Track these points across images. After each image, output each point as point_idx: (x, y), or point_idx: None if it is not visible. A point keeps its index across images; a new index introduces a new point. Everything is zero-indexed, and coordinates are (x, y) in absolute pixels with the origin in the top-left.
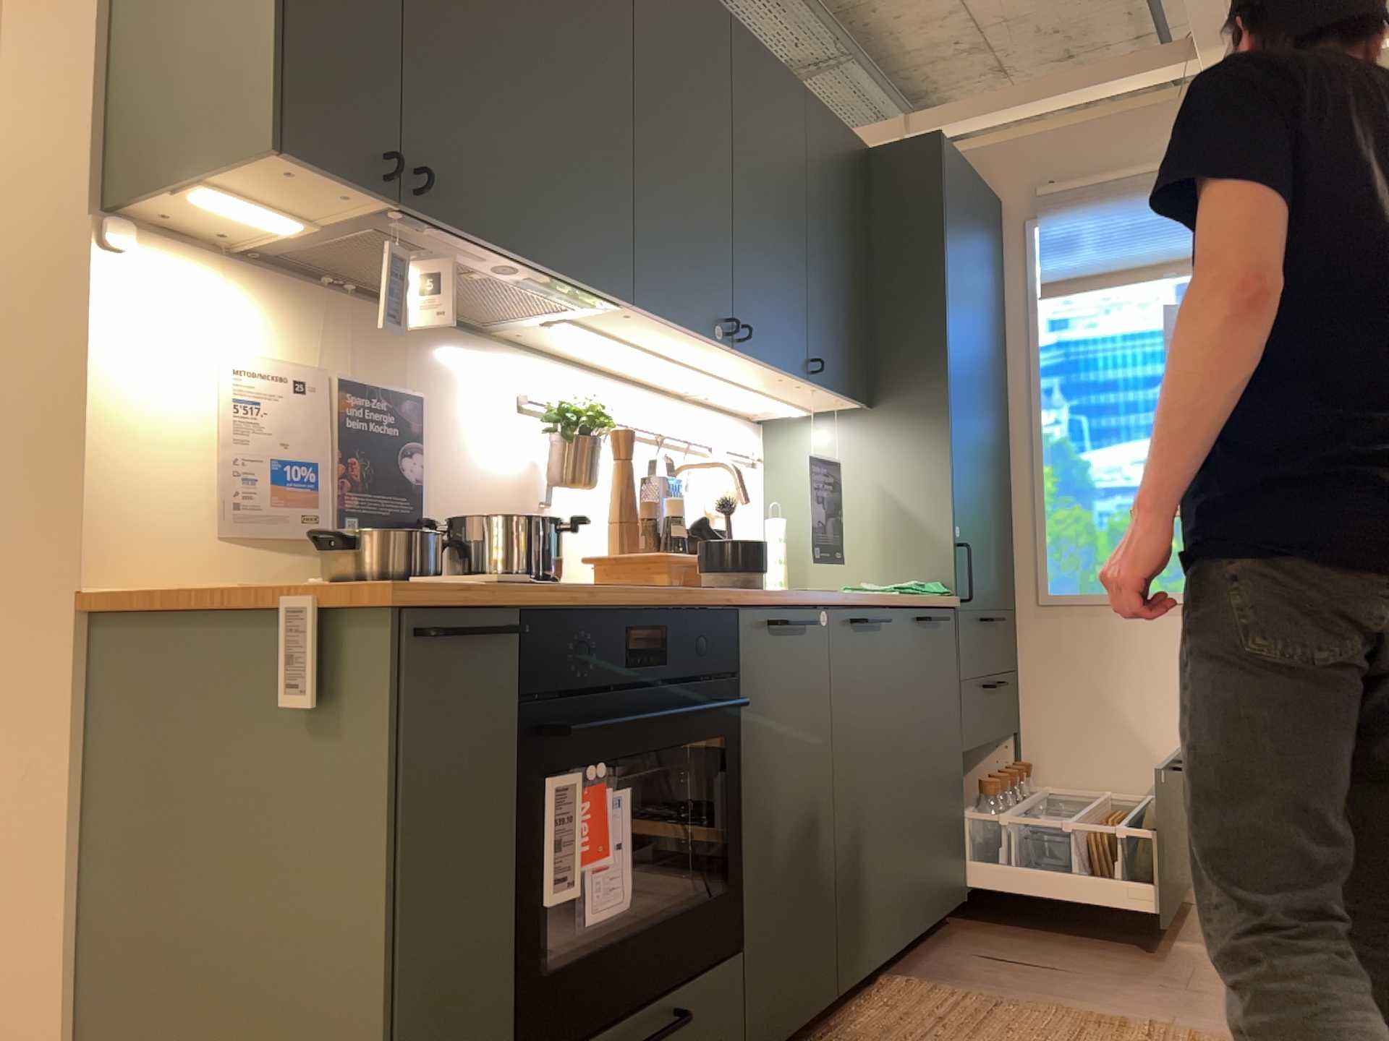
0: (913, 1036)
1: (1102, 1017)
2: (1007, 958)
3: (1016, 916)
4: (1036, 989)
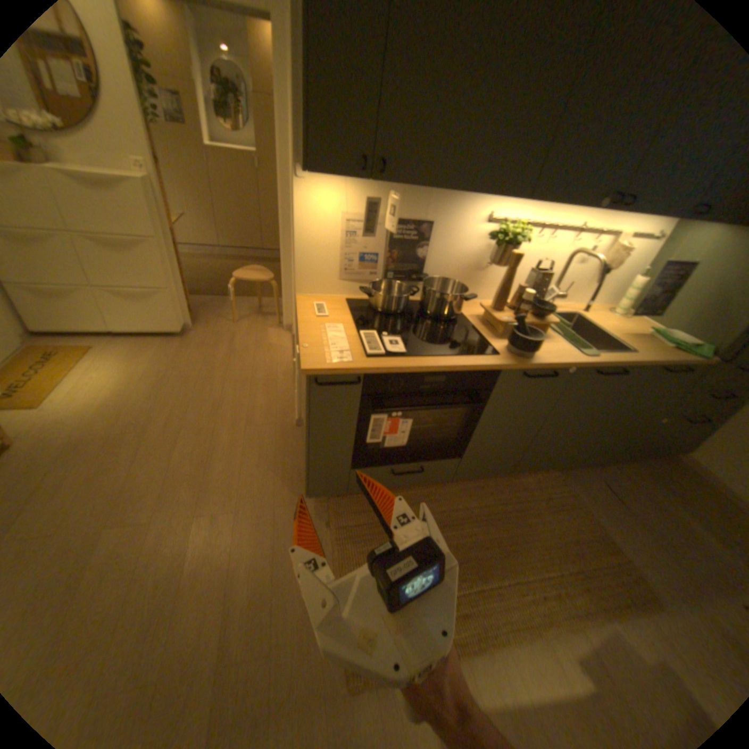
0: (532, 498)
1: (612, 544)
2: (615, 491)
3: (649, 475)
4: (607, 512)
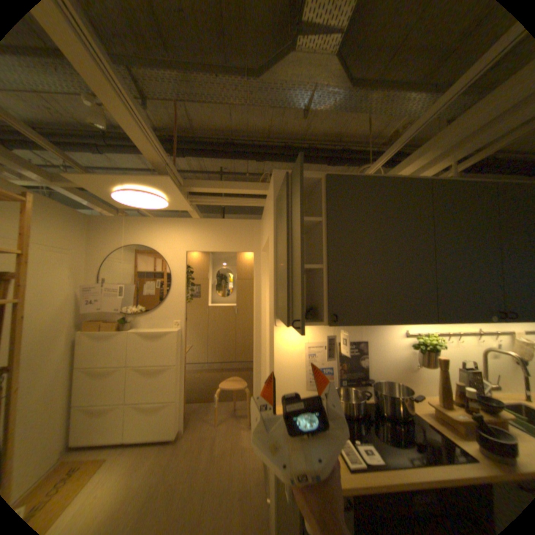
0: None
1: None
2: None
3: None
4: None
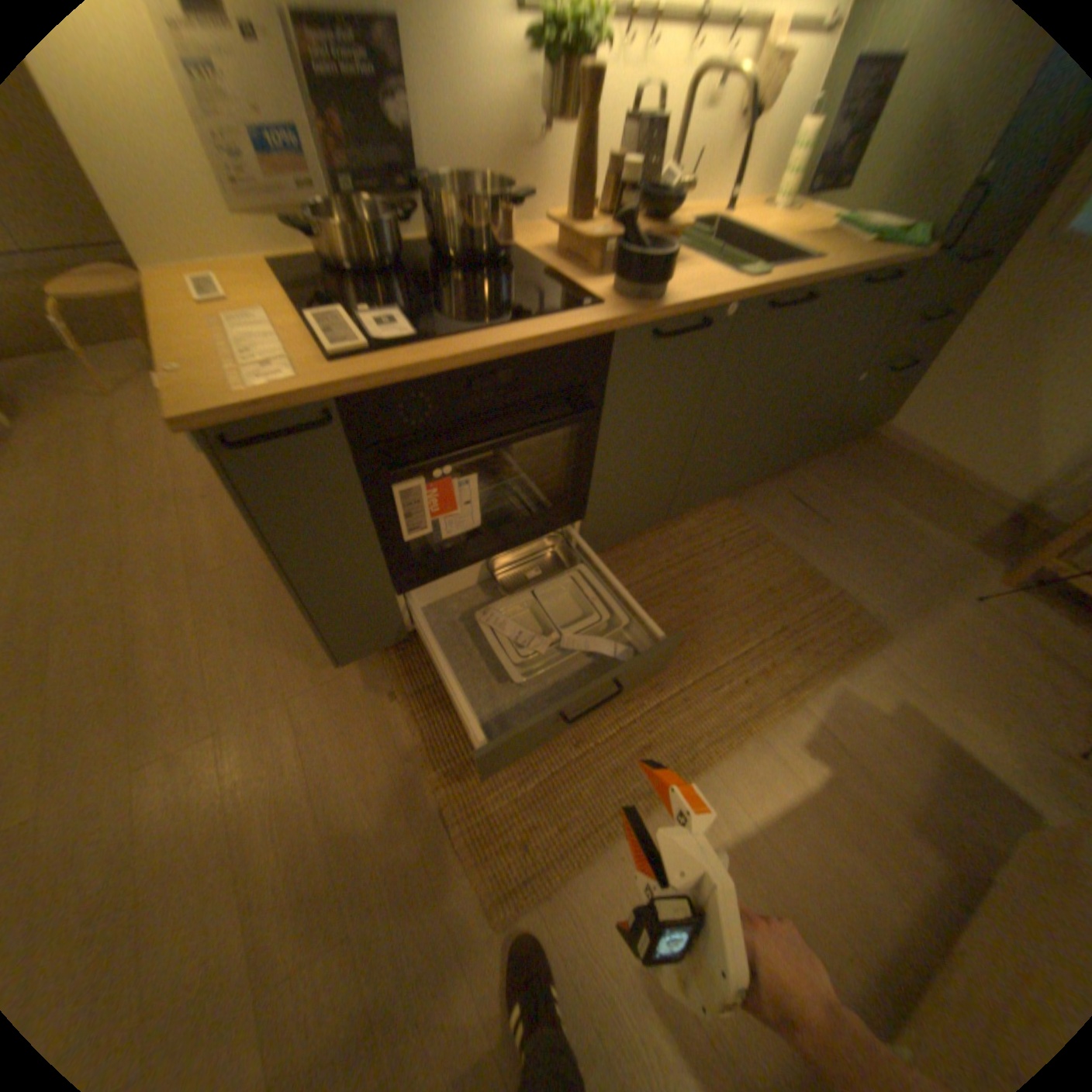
0: (699, 548)
1: (815, 576)
2: (805, 503)
3: (843, 467)
4: (800, 535)
